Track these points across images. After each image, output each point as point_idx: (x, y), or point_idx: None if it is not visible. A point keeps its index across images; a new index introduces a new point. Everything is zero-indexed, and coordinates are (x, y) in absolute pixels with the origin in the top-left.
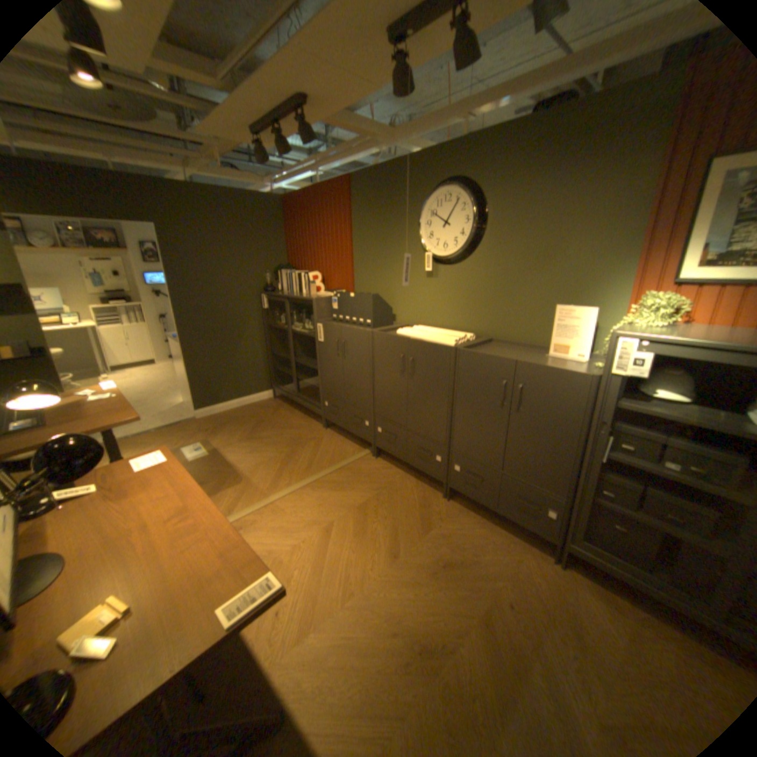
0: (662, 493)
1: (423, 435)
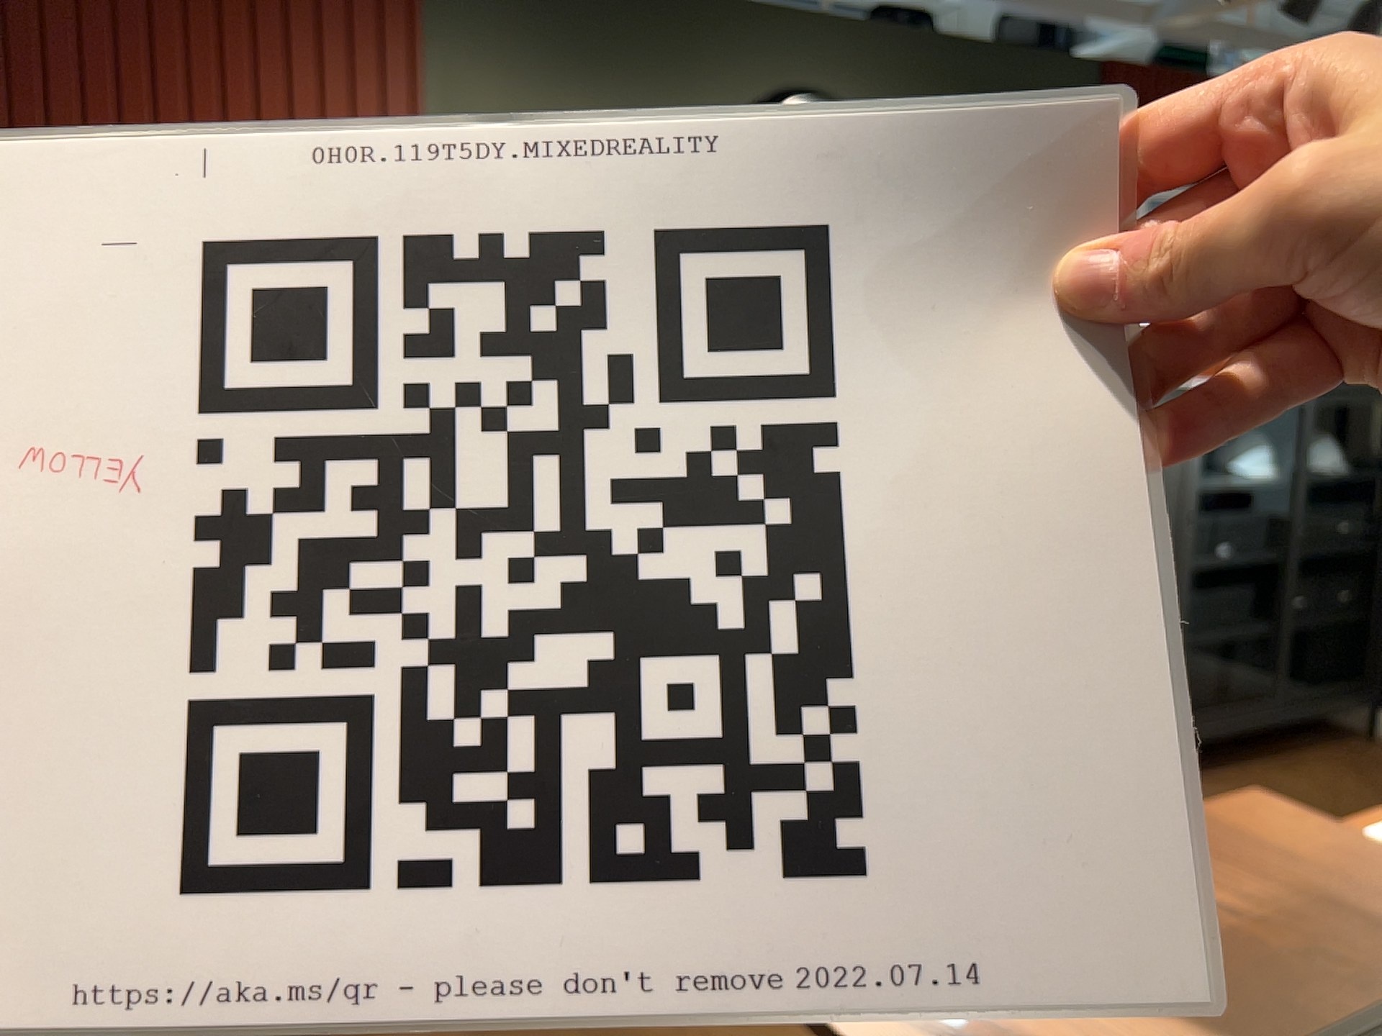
0: (1219, 591)
1: None
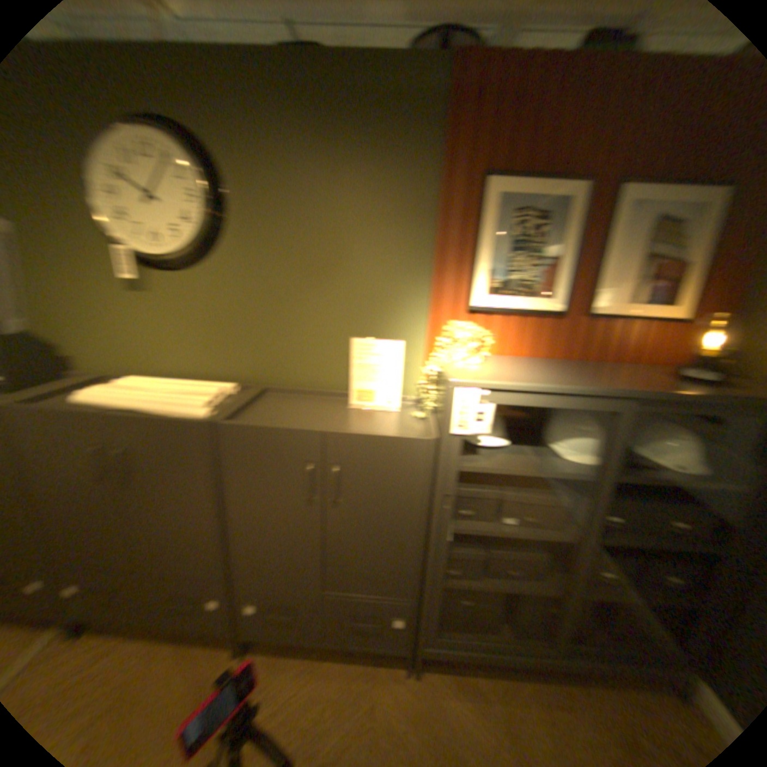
0: (501, 548)
1: (169, 577)
